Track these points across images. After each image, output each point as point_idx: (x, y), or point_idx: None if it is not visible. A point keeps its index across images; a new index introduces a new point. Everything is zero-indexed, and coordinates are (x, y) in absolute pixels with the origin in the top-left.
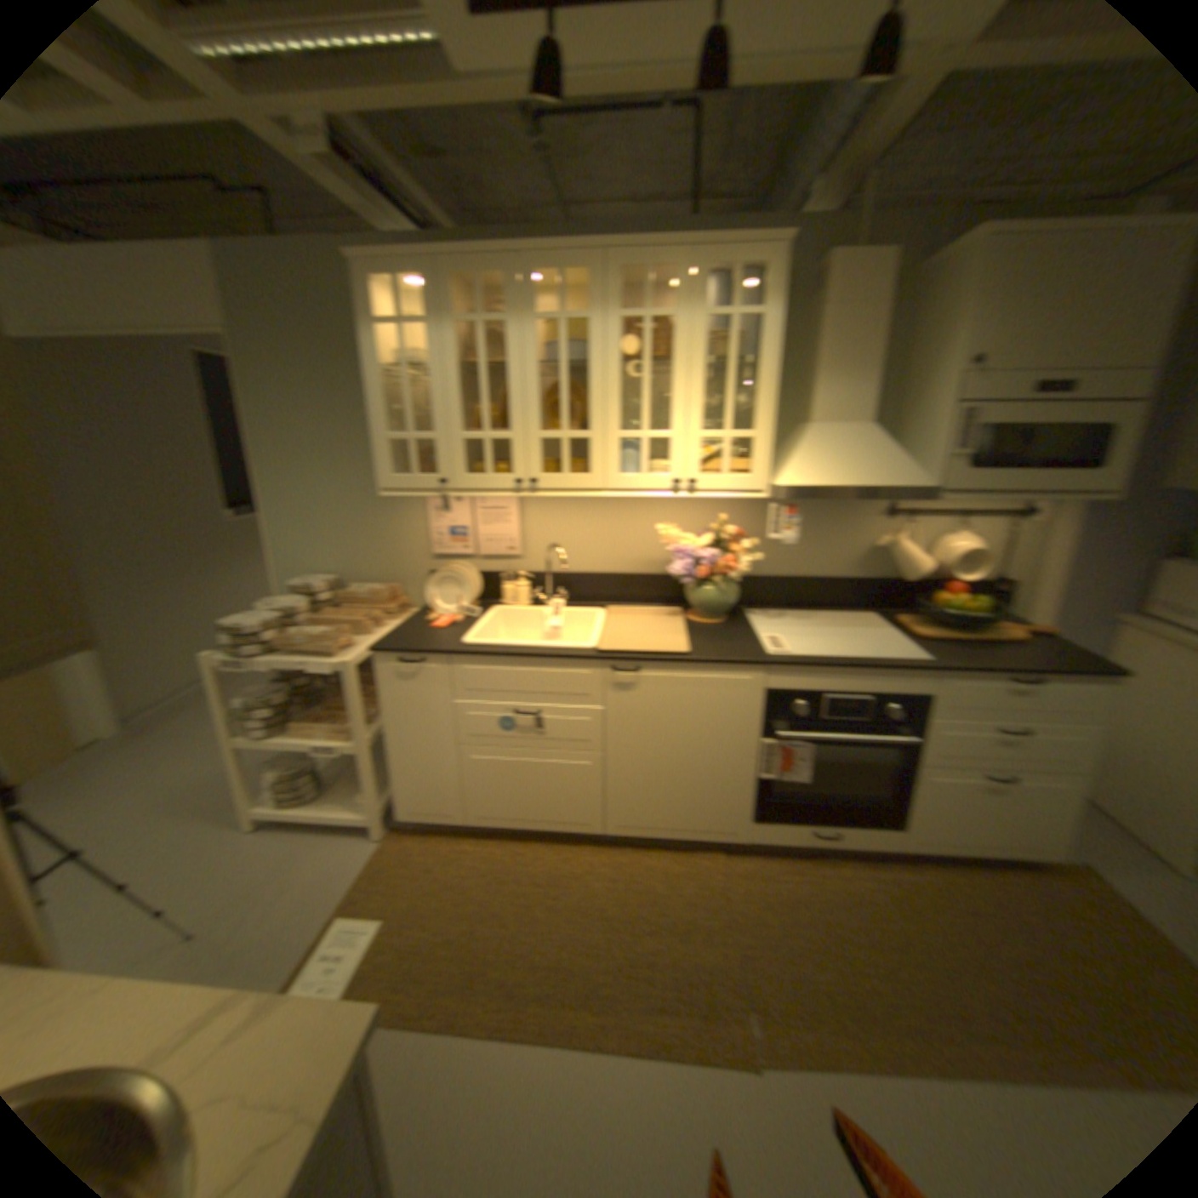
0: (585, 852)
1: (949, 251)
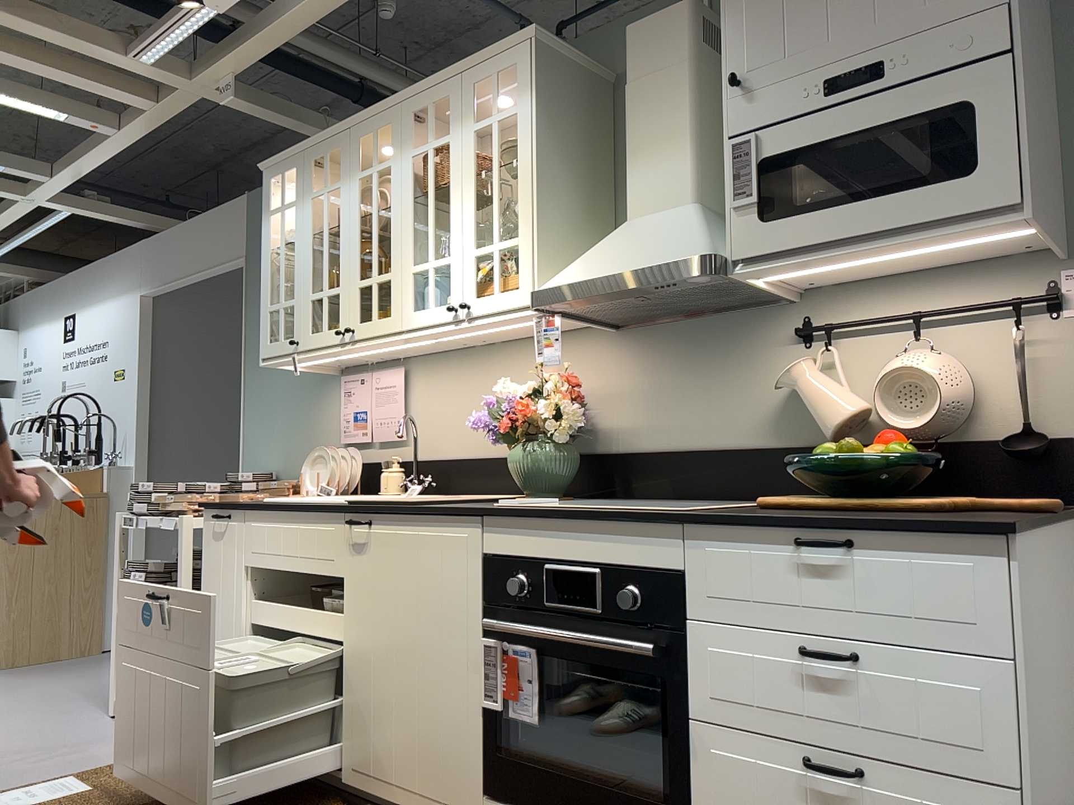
0: None
1: None
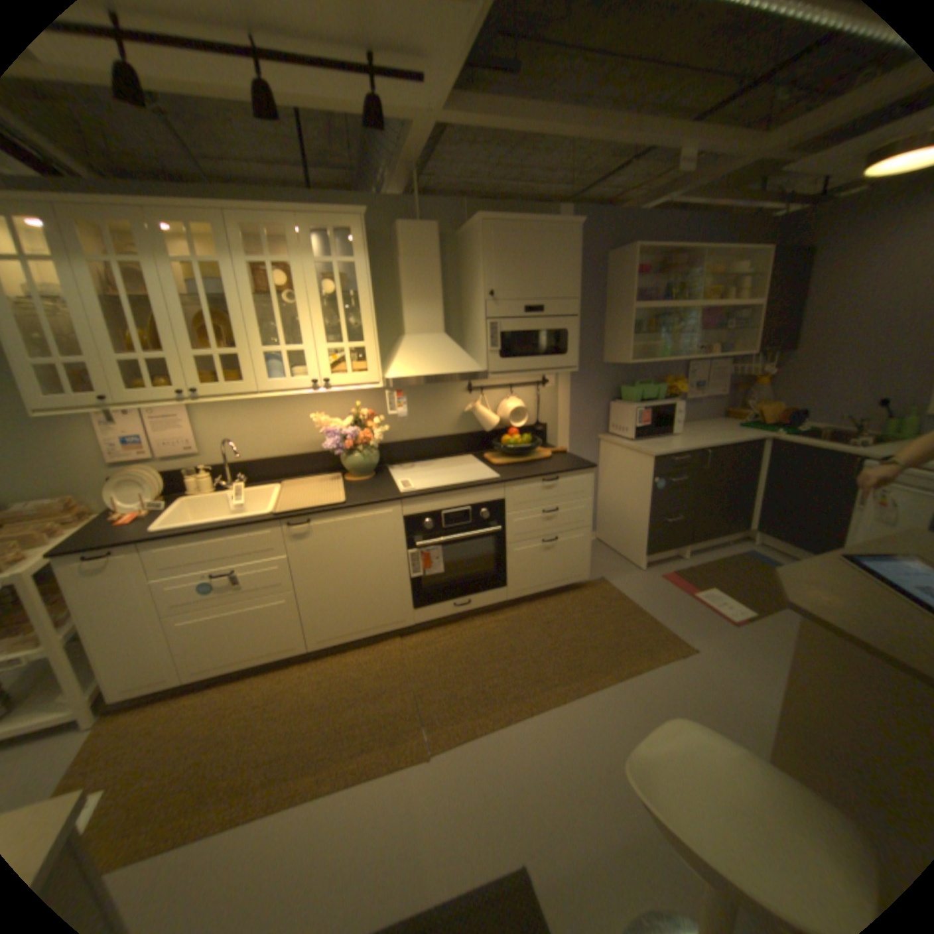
0: (297, 670)
1: (468, 227)
